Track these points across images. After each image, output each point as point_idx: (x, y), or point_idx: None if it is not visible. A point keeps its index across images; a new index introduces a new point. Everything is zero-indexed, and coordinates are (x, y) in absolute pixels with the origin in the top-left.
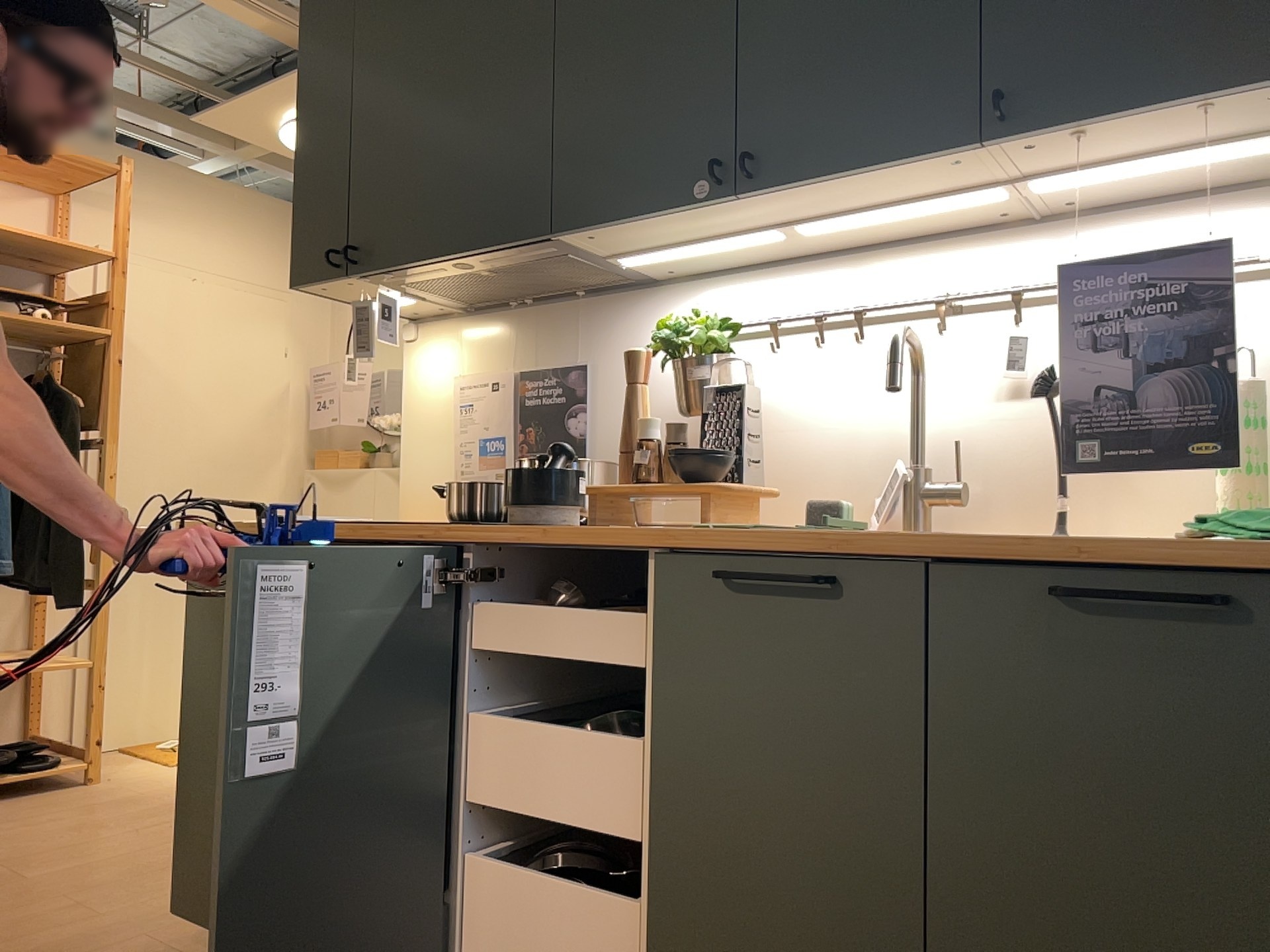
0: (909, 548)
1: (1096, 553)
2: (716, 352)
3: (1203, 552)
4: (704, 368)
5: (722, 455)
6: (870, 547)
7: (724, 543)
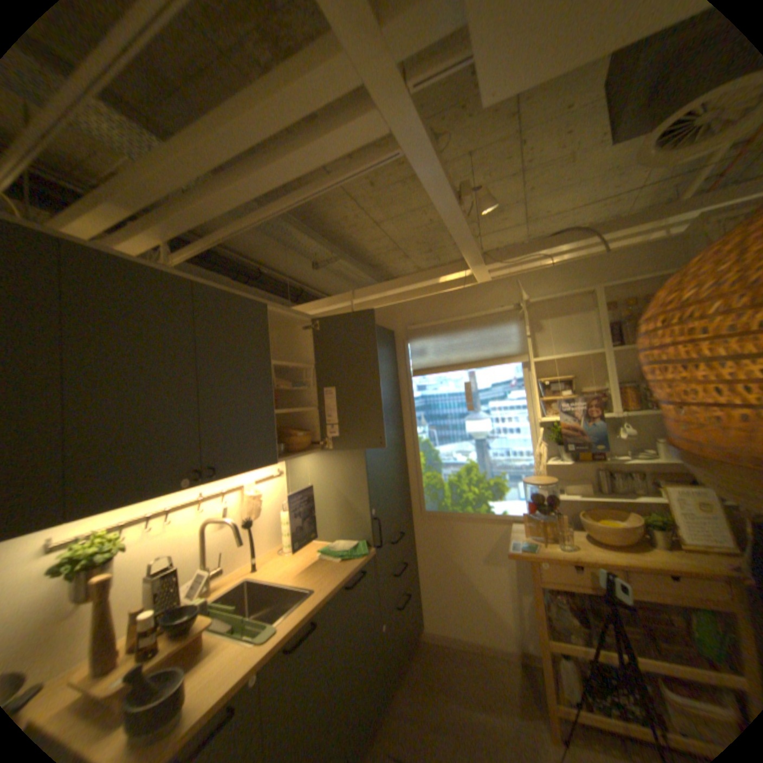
0: (327, 600)
1: (351, 576)
2: (108, 555)
3: (361, 565)
4: (112, 568)
5: (189, 610)
6: (319, 606)
7: (286, 639)
